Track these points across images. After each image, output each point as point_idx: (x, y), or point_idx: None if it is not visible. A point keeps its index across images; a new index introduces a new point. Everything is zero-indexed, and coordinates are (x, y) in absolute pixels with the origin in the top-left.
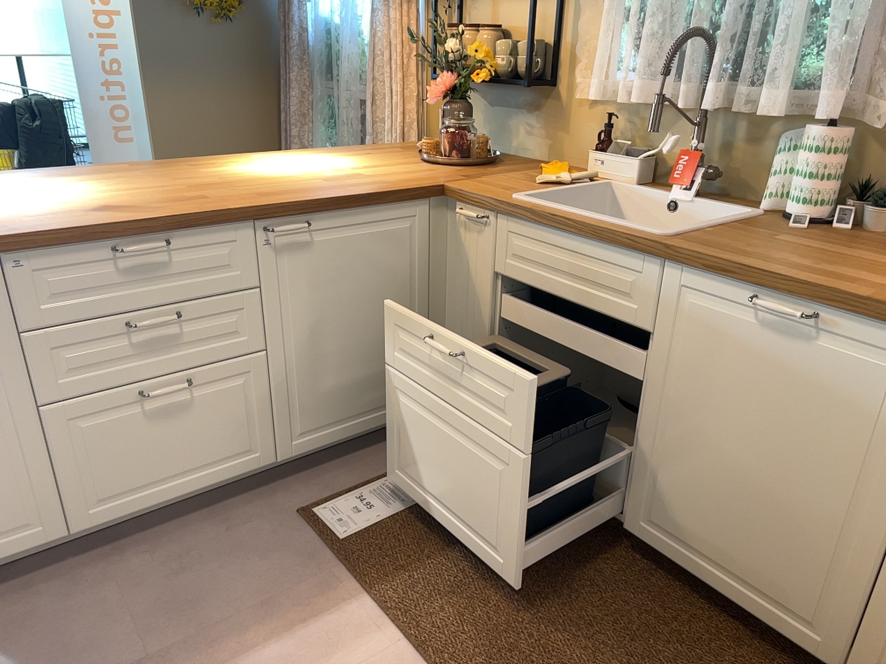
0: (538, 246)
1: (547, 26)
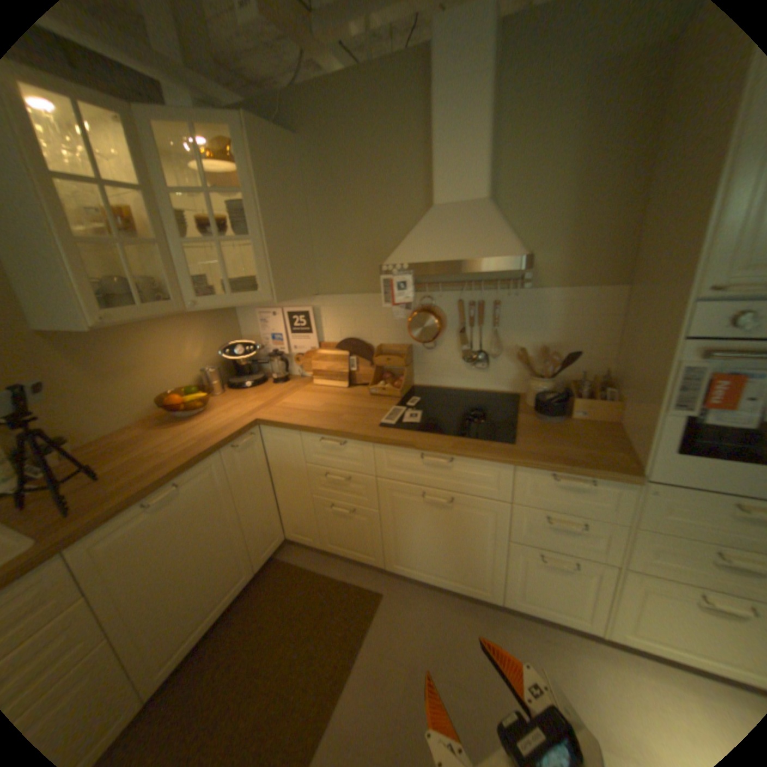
0: None
1: None
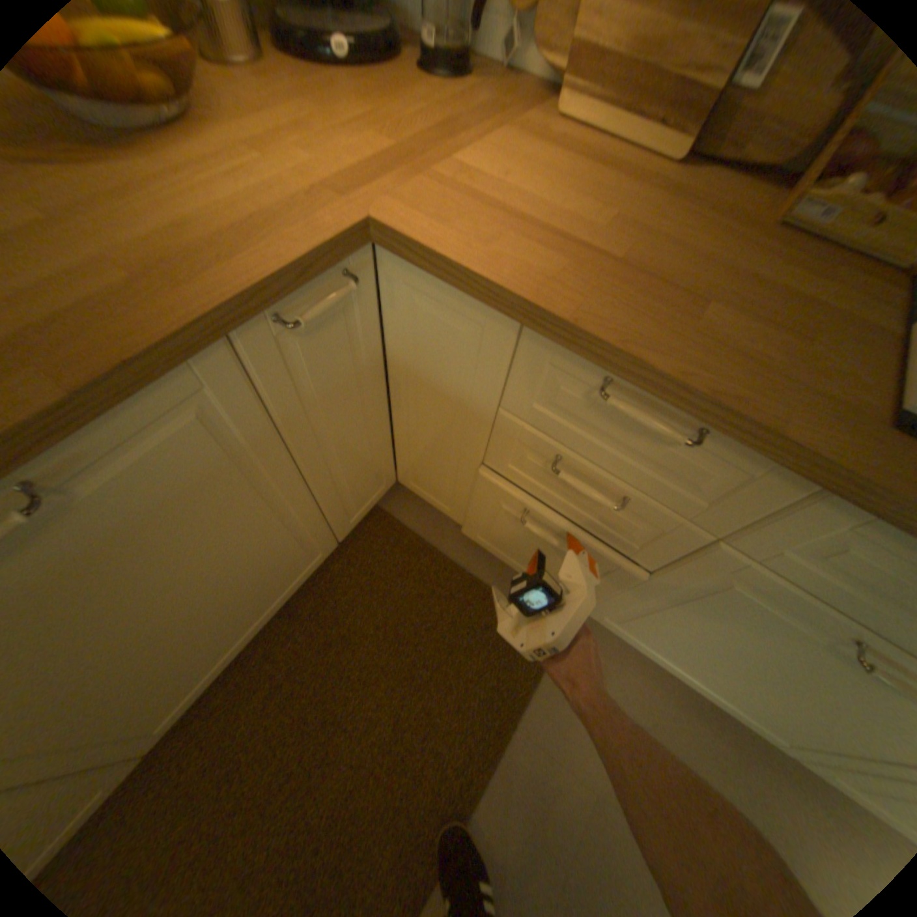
0: None
1: None
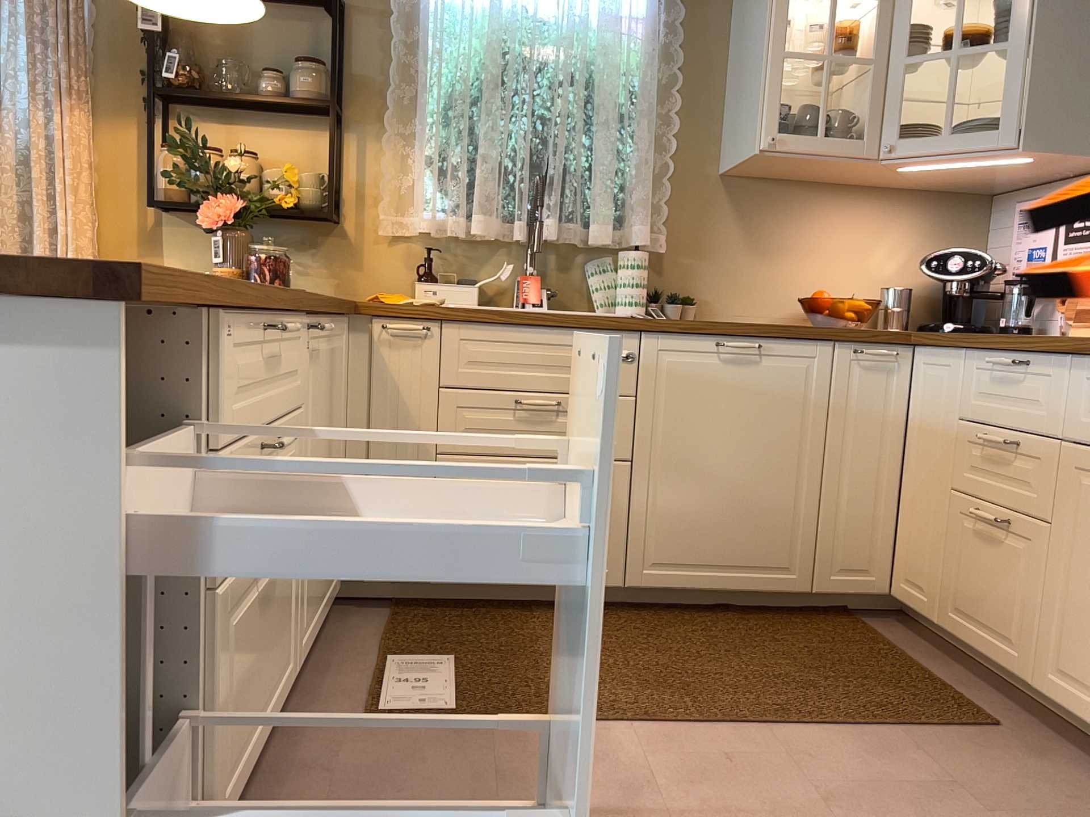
0: (503, 347)
1: (325, 161)
